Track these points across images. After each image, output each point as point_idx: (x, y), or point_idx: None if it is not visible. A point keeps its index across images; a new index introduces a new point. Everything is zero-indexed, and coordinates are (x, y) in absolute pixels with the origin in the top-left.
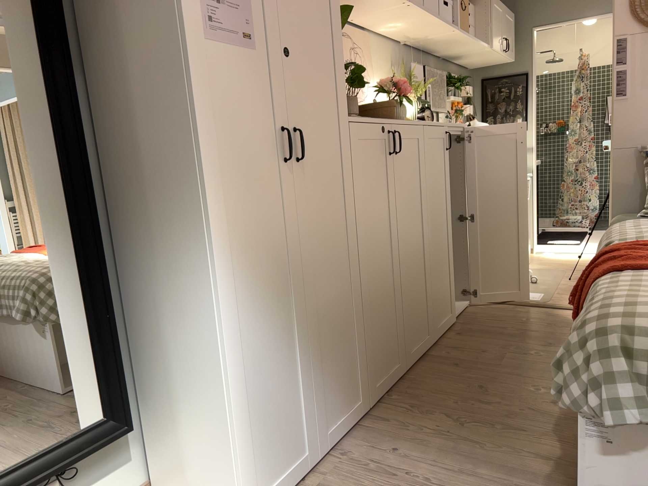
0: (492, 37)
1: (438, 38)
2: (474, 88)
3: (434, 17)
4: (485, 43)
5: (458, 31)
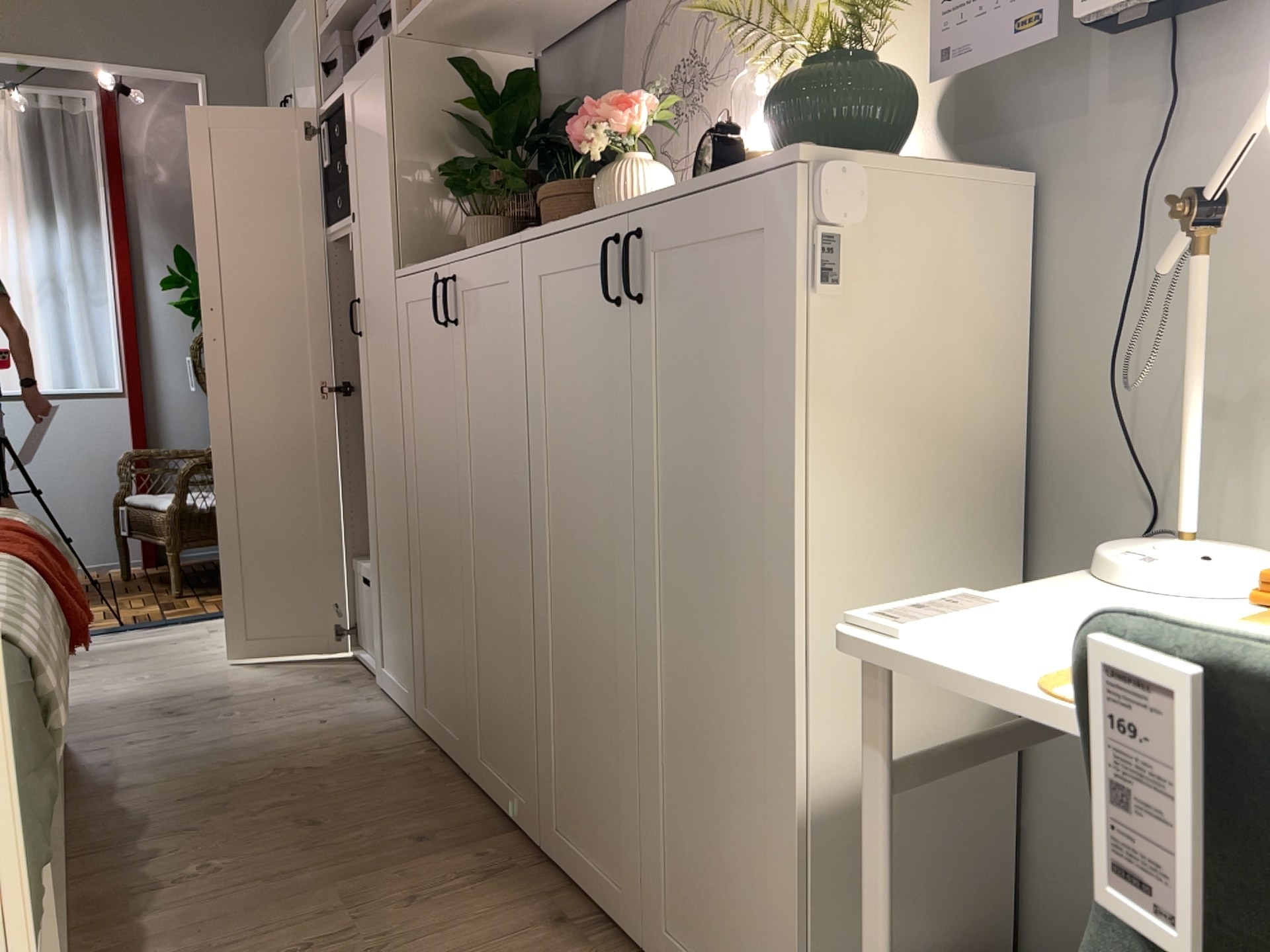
0: None
1: None
2: None
3: None
4: None
5: None
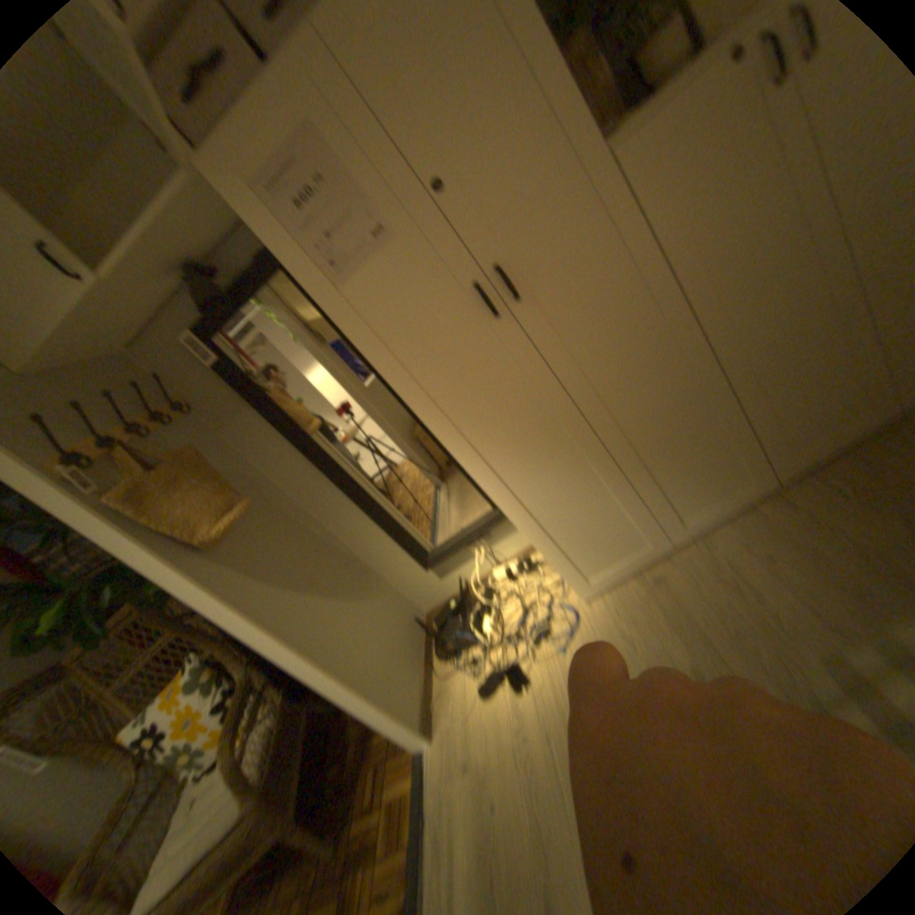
0: None
1: None
2: None
3: None
4: None
5: None
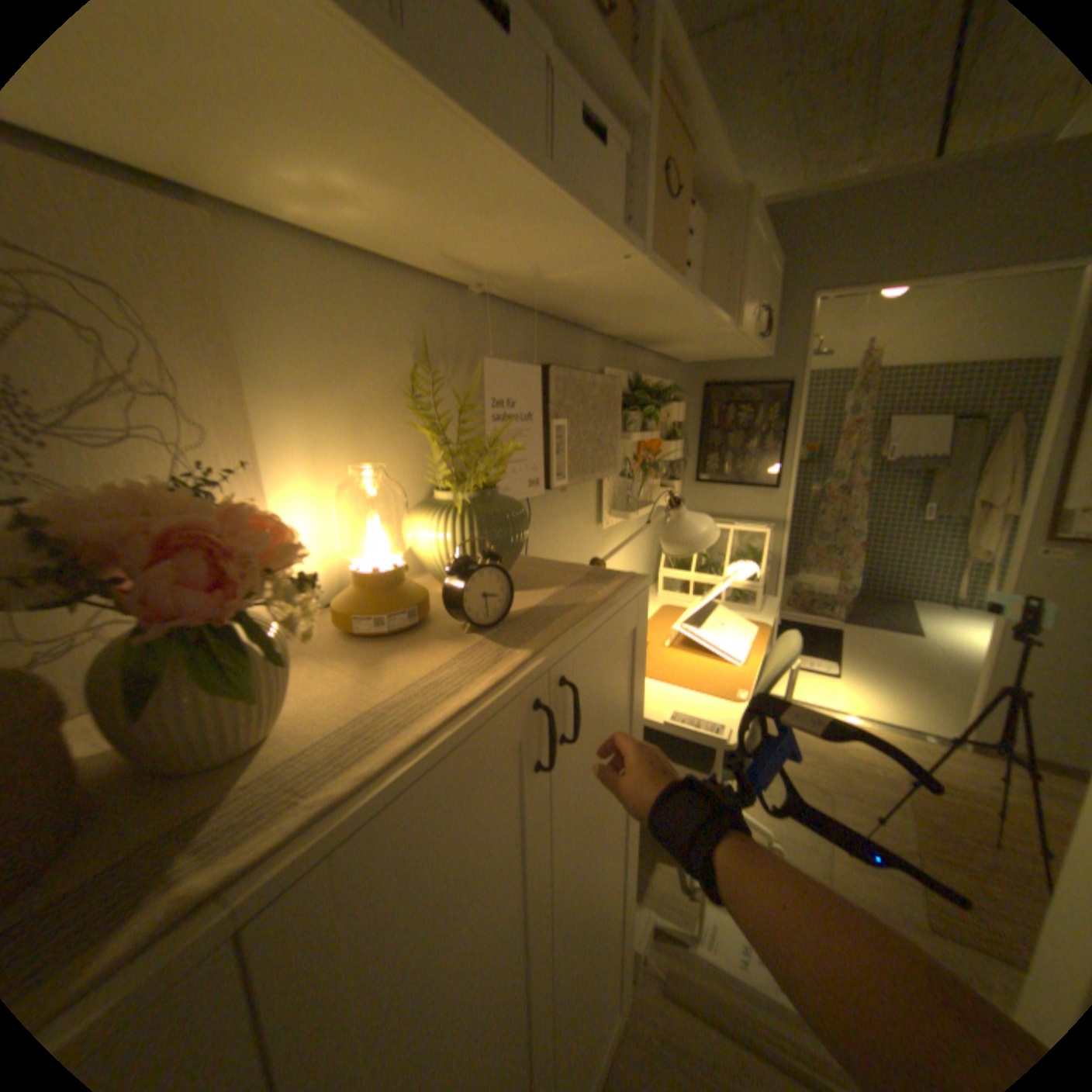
0: (744, 295)
1: (584, 277)
2: (690, 396)
3: (490, 123)
4: (726, 312)
5: (649, 258)
